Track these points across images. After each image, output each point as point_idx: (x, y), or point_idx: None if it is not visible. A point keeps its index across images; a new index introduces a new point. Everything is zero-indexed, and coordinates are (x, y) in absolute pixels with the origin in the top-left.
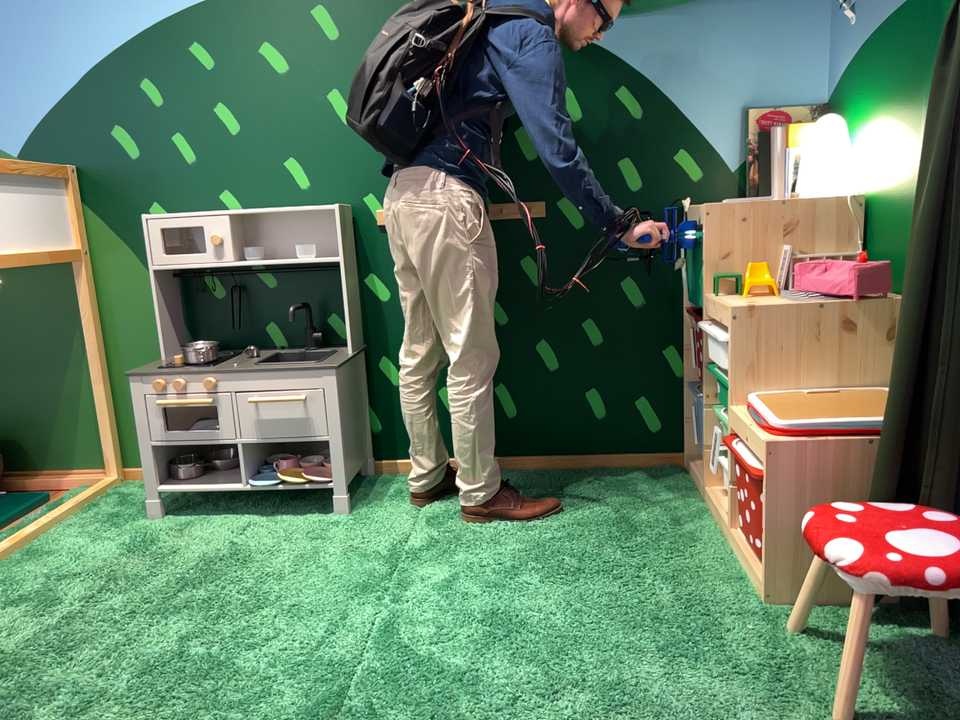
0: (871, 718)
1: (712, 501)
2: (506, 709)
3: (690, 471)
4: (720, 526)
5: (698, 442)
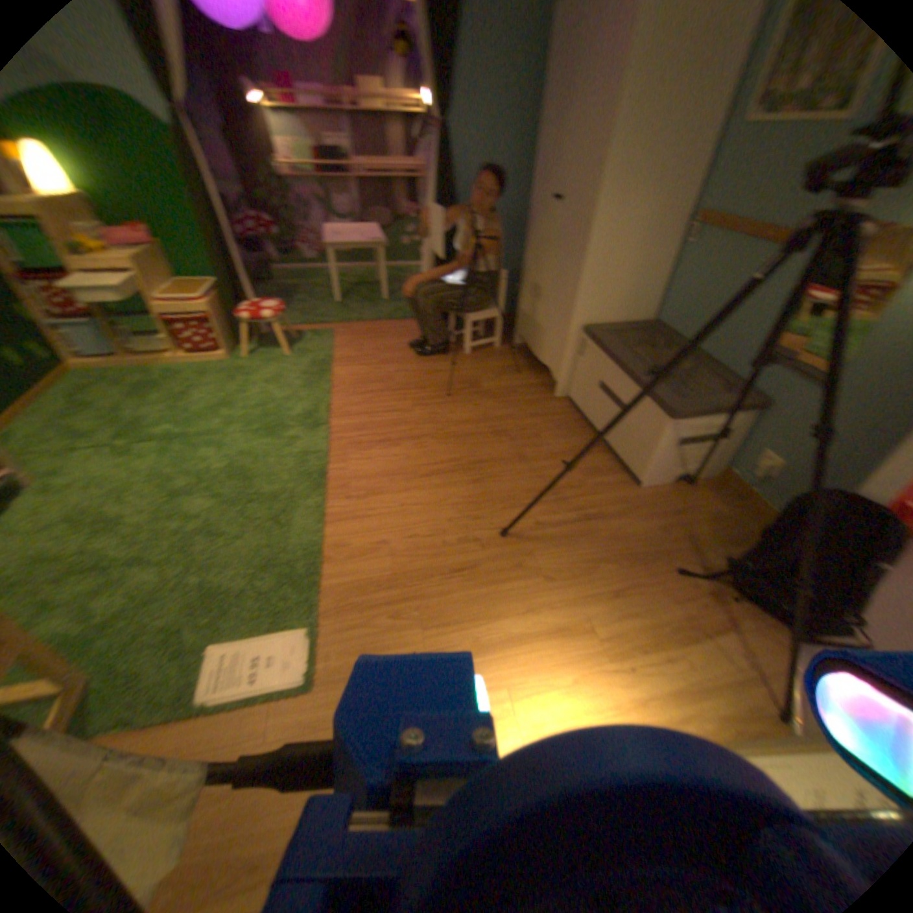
0: (280, 352)
1: (130, 360)
2: (263, 401)
3: (75, 367)
4: (151, 363)
5: (82, 345)
